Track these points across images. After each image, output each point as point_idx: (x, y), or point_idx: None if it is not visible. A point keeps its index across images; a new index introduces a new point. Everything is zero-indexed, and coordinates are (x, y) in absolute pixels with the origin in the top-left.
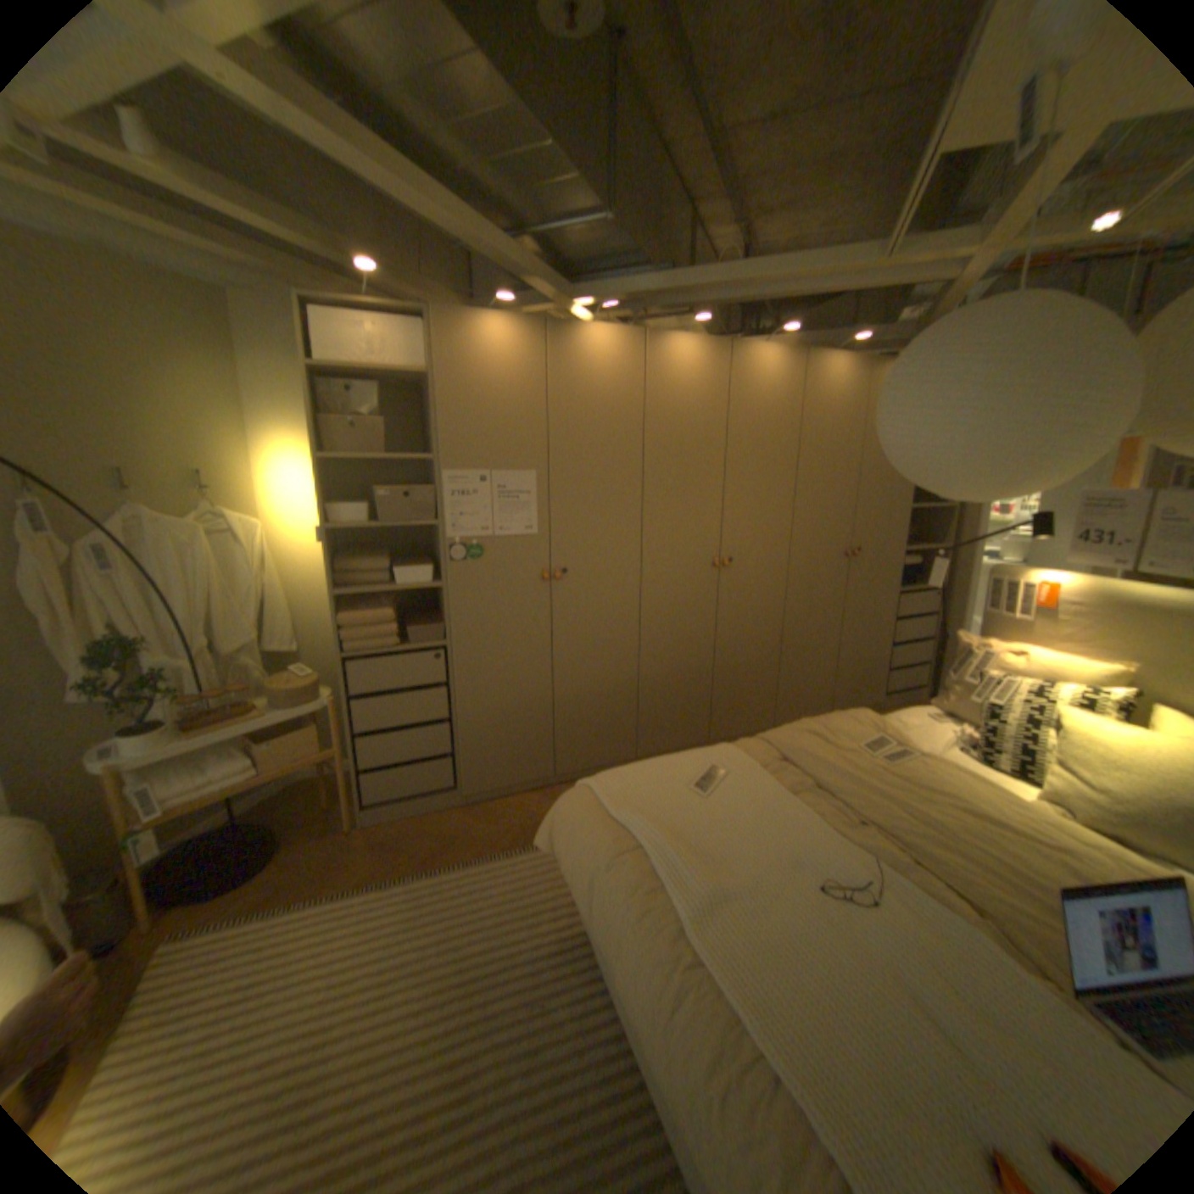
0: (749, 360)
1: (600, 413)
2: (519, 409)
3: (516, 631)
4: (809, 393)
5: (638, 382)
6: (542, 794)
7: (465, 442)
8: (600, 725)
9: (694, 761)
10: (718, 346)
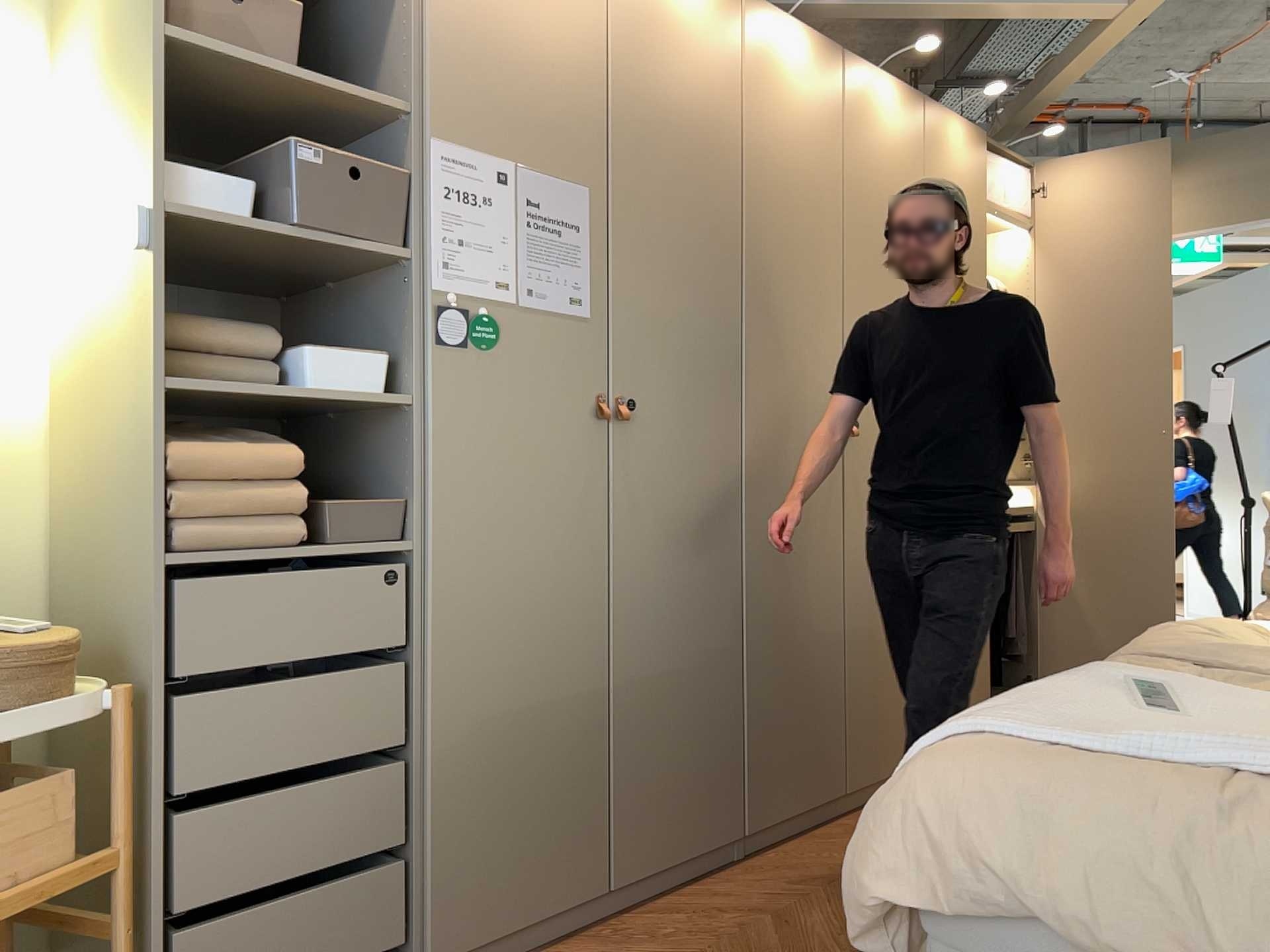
0: (866, 87)
1: (687, 107)
2: (566, 58)
3: (549, 526)
4: (932, 164)
5: (737, 72)
6: (594, 940)
7: (474, 92)
8: (688, 758)
9: (1096, 683)
10: (831, 51)
